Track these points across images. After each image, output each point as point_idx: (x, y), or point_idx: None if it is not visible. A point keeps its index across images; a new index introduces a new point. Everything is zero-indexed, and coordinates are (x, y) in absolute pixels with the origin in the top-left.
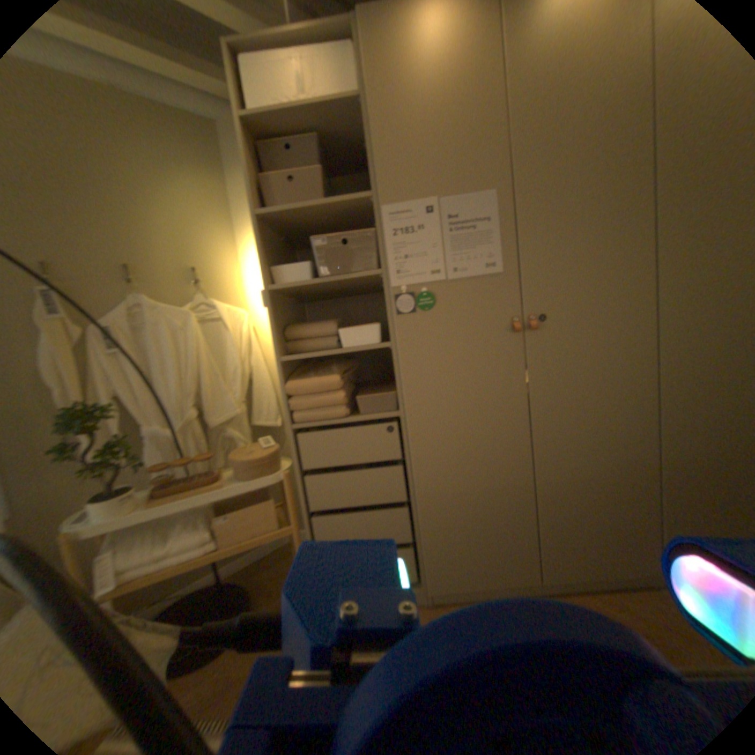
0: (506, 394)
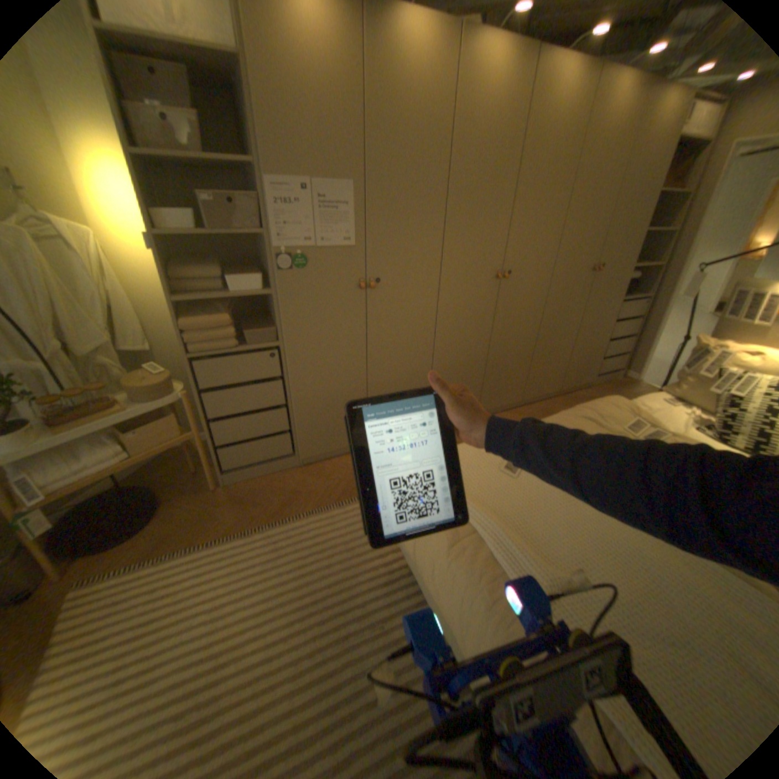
0: (354, 332)
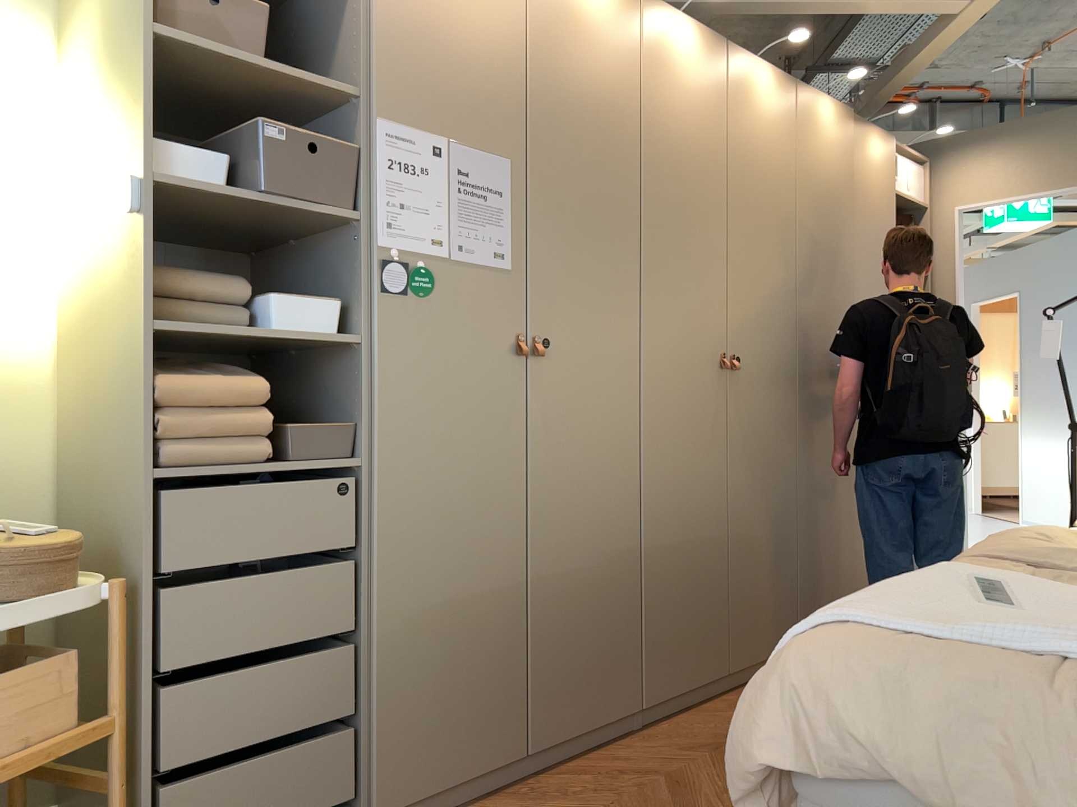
0: (505, 444)
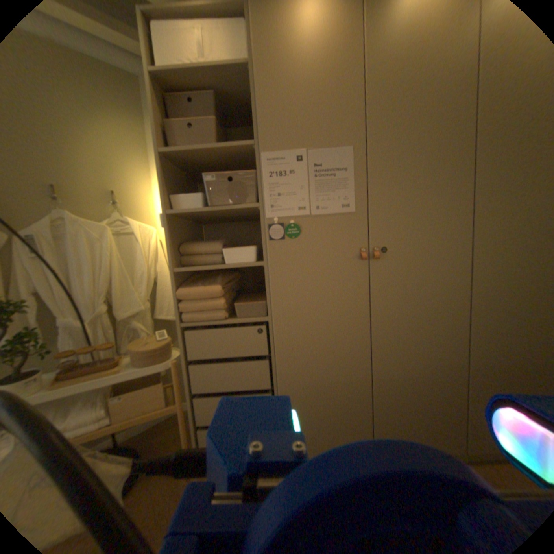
0: (353, 308)
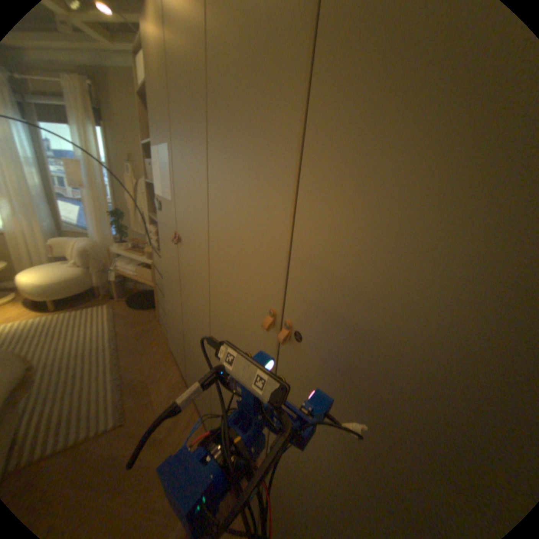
0: (175, 276)
